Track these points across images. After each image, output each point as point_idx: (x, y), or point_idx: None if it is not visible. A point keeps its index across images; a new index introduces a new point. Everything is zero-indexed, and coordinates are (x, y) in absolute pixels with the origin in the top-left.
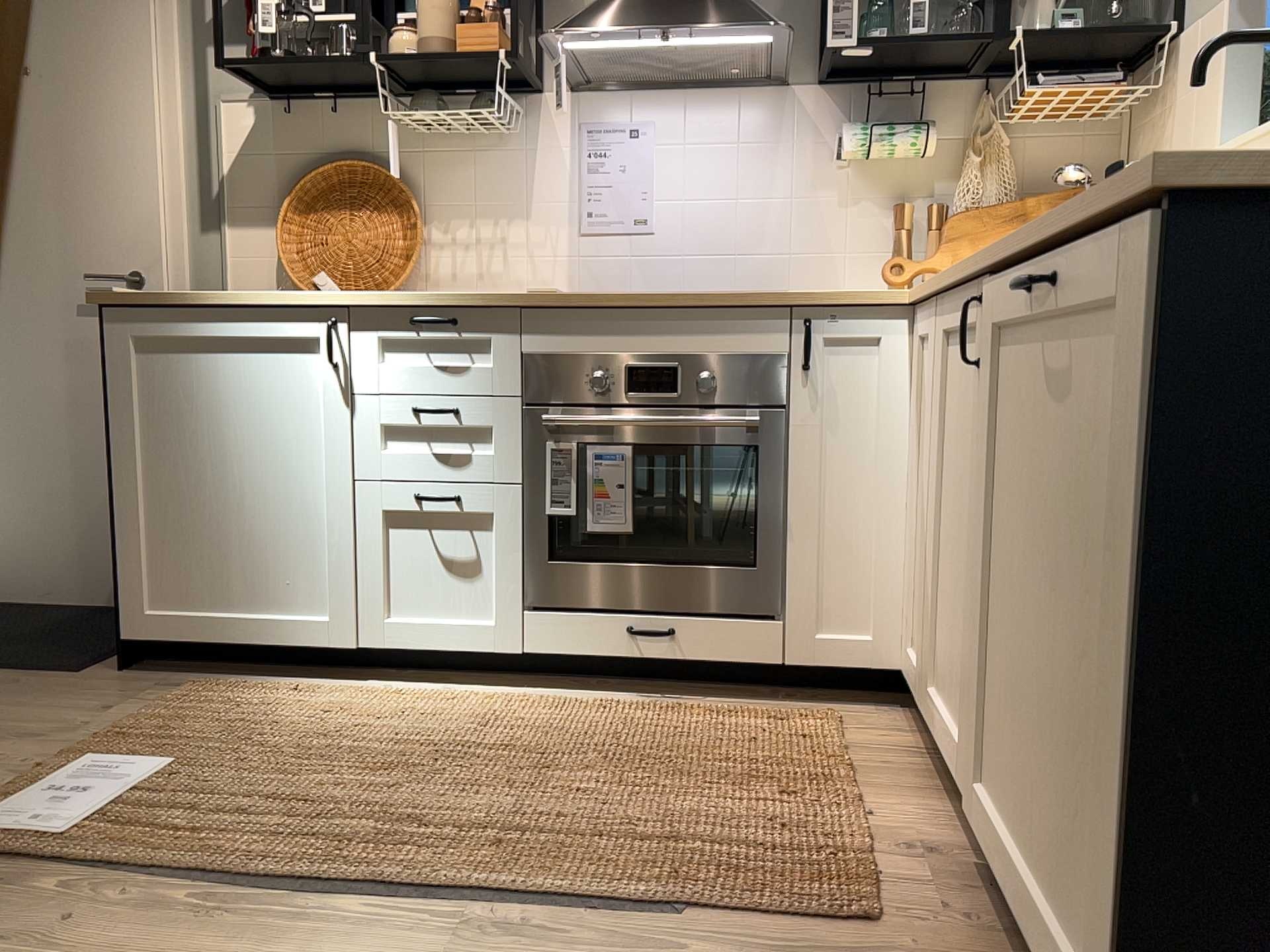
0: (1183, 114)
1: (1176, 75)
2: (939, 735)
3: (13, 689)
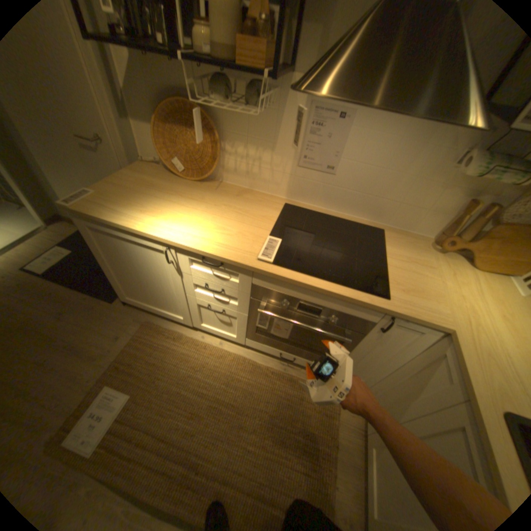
0: None
1: None
2: (368, 466)
3: (91, 314)
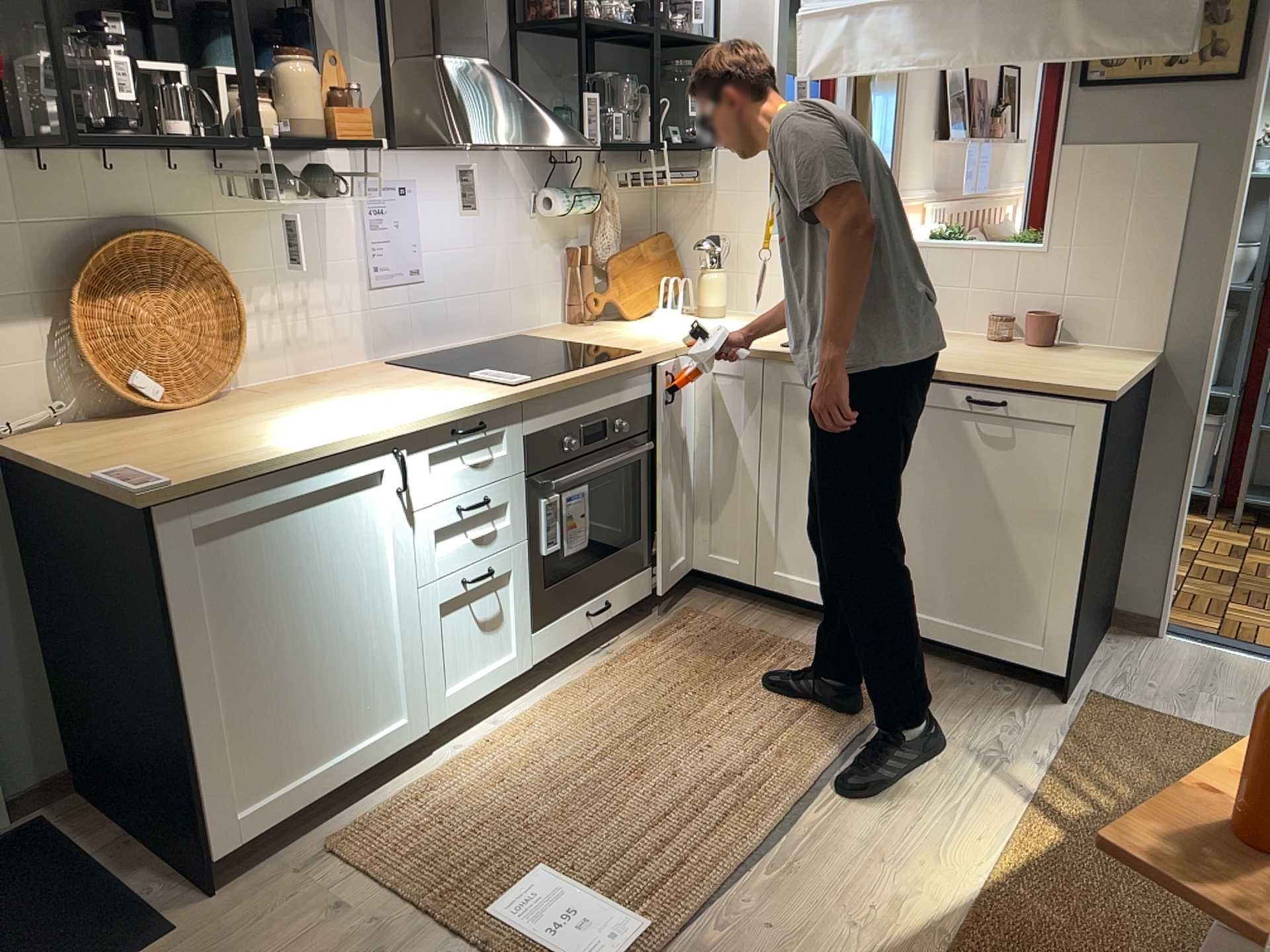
0: (732, 202)
1: (721, 174)
2: (794, 594)
3: None
